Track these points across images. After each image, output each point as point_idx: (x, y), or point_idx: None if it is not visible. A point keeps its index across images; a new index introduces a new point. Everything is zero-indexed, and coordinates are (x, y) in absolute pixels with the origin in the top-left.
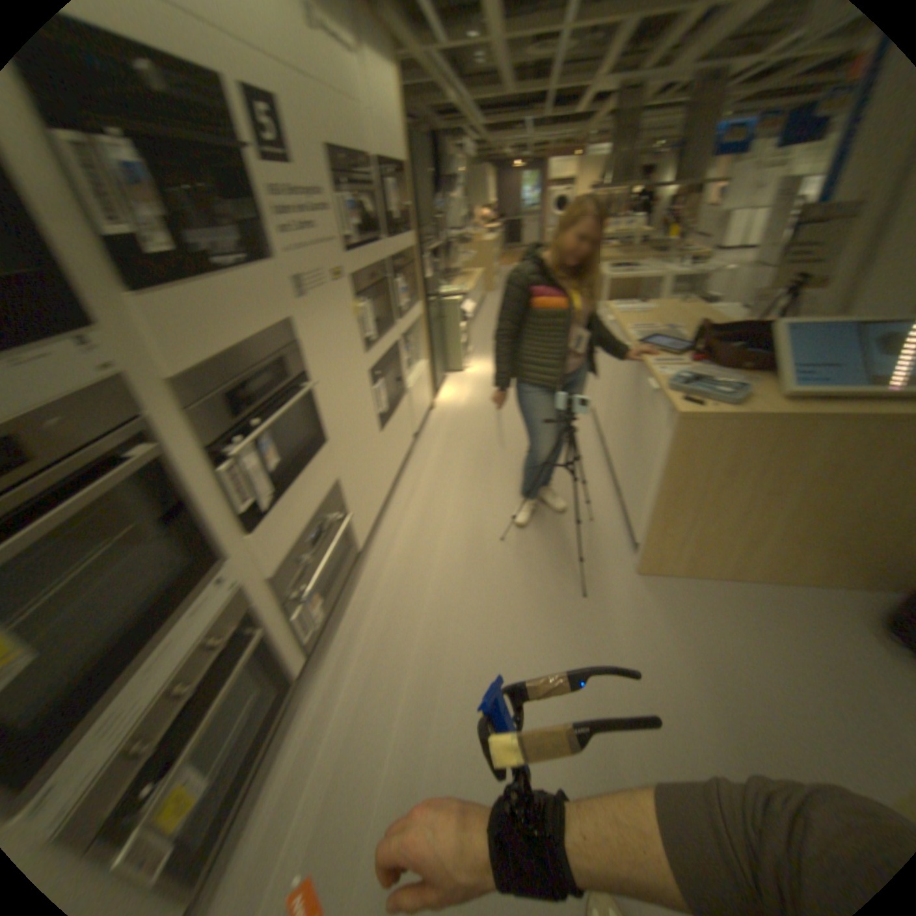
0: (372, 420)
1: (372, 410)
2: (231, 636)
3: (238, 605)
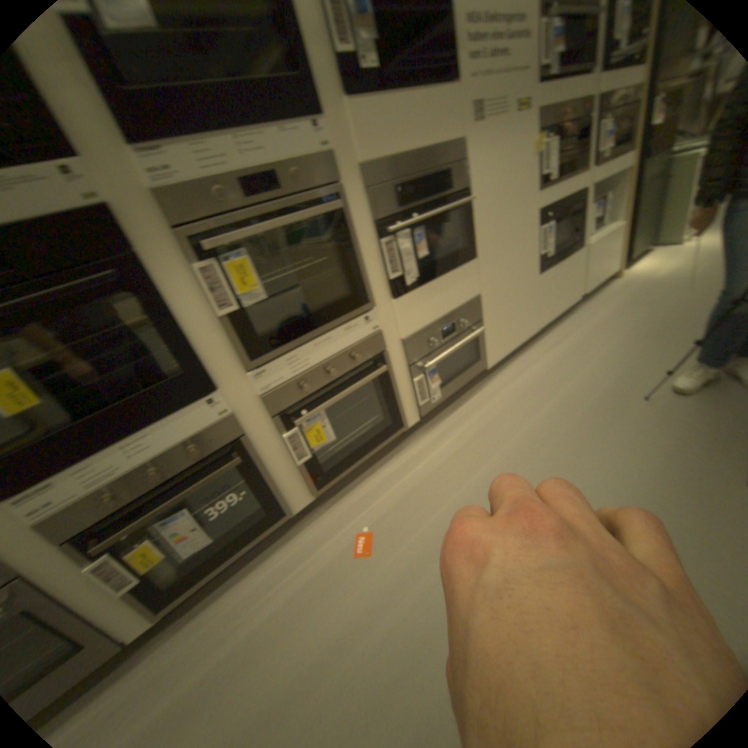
0: (531, 252)
1: (534, 243)
2: (368, 359)
3: (377, 342)
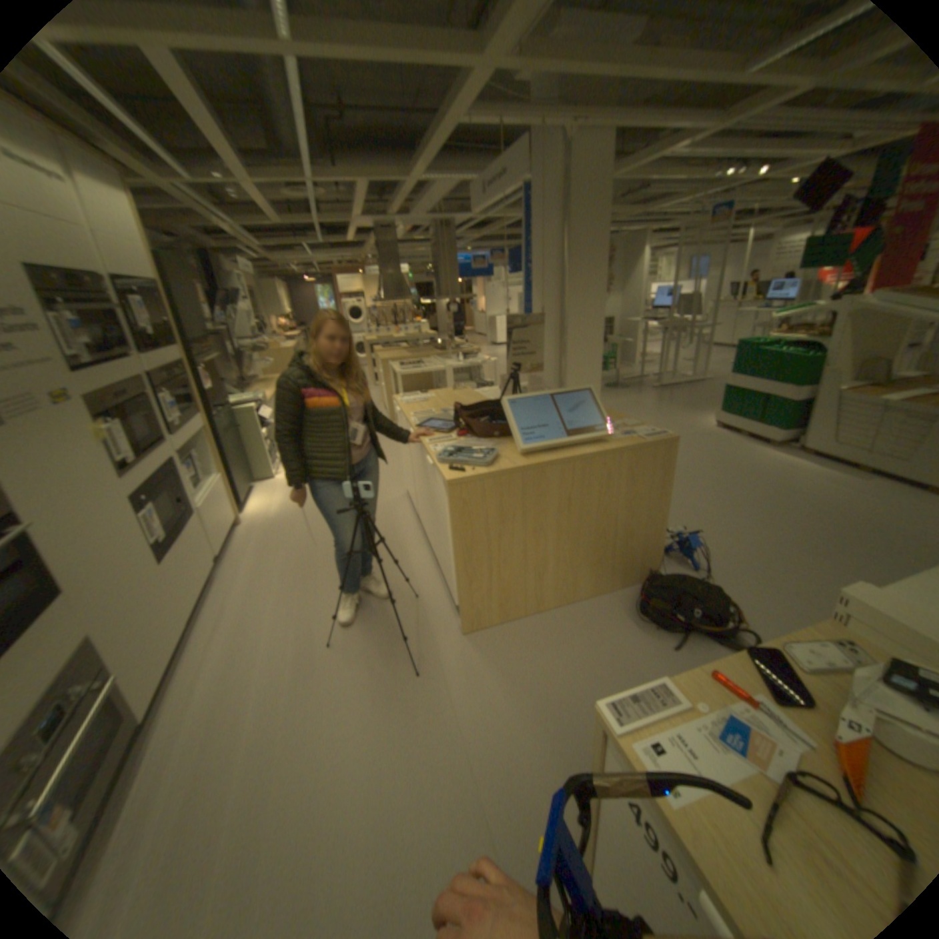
0: (138, 555)
1: (136, 543)
2: None
3: None
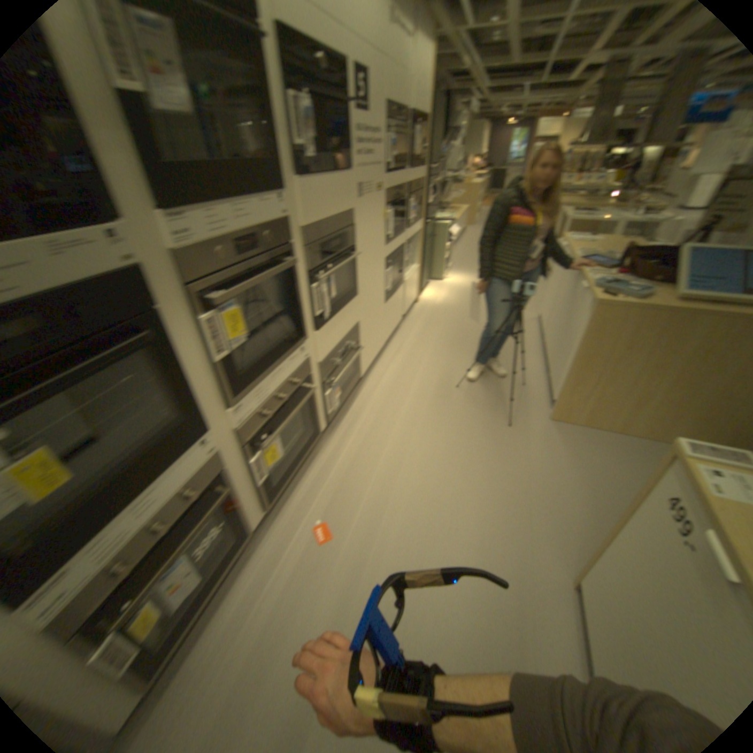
0: (381, 293)
1: (382, 286)
2: (301, 384)
3: (306, 369)
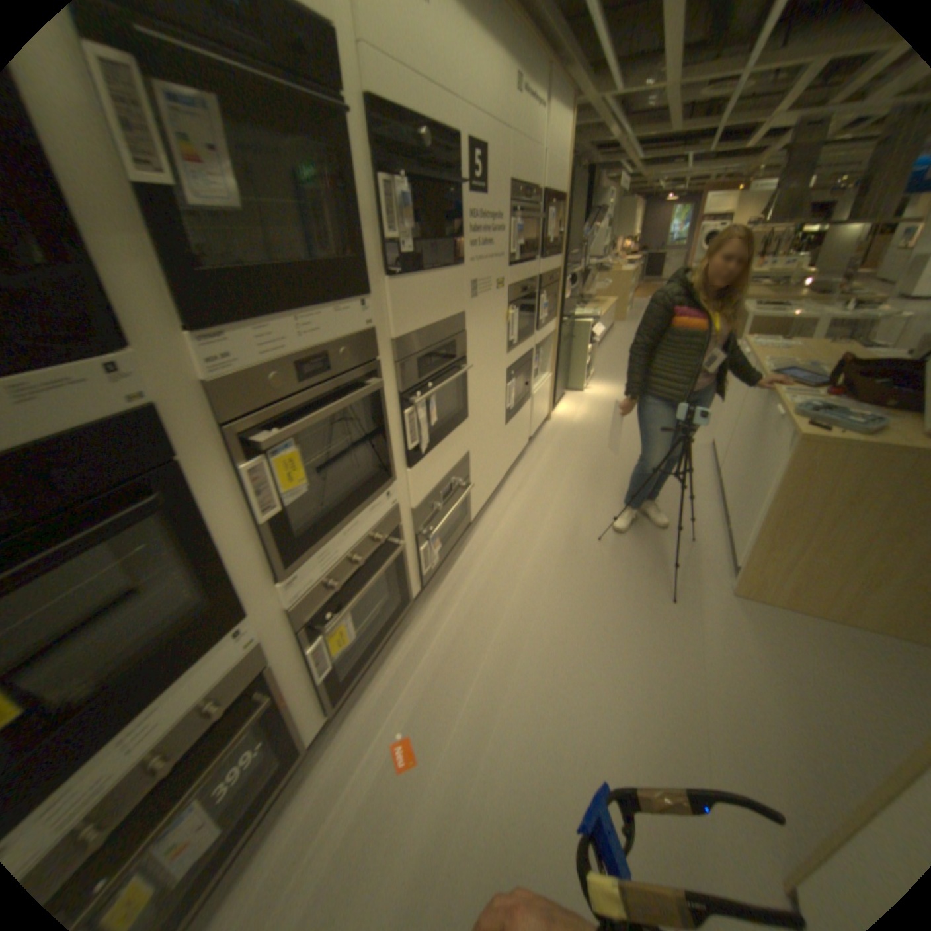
0: (498, 412)
1: (500, 404)
2: (384, 540)
3: (392, 519)
